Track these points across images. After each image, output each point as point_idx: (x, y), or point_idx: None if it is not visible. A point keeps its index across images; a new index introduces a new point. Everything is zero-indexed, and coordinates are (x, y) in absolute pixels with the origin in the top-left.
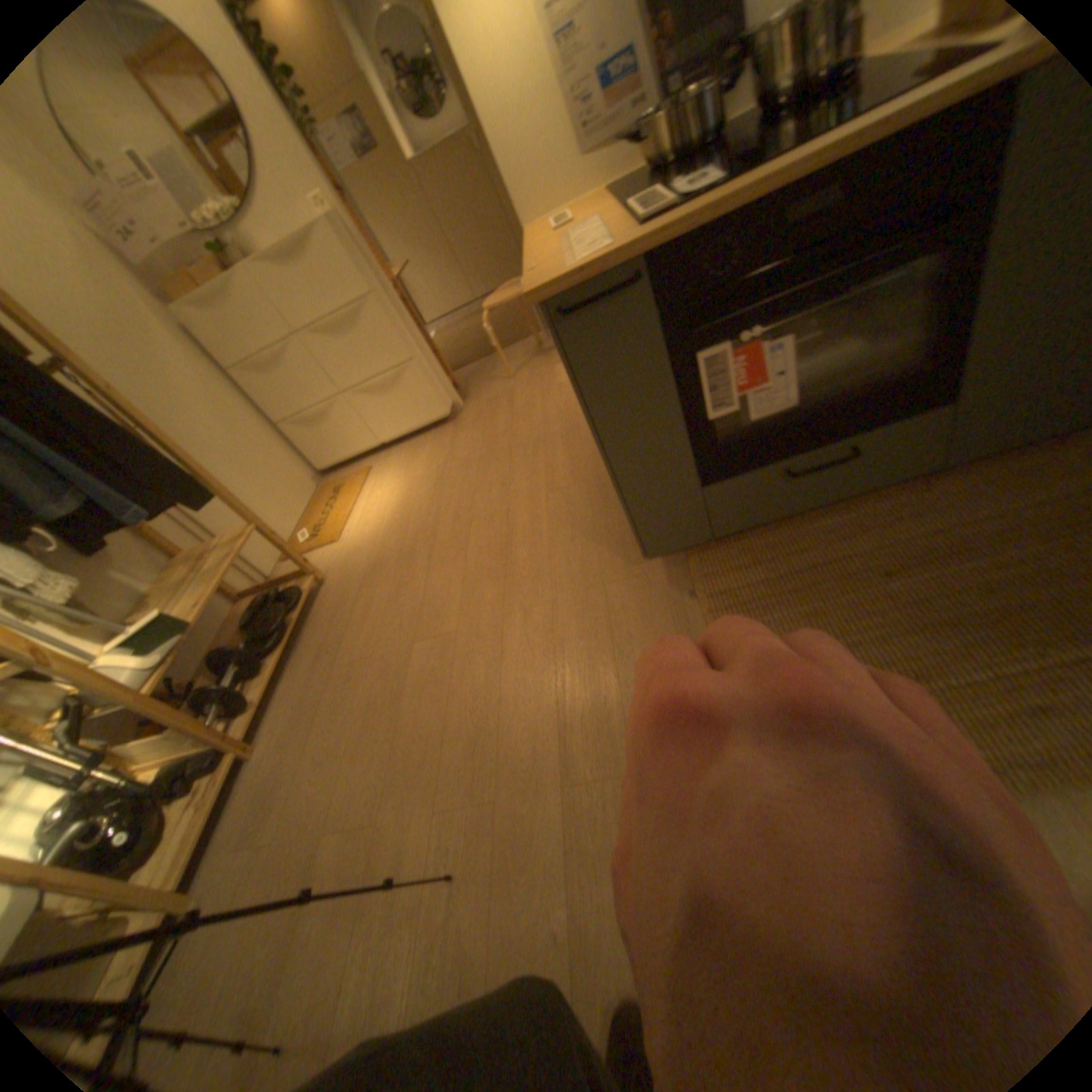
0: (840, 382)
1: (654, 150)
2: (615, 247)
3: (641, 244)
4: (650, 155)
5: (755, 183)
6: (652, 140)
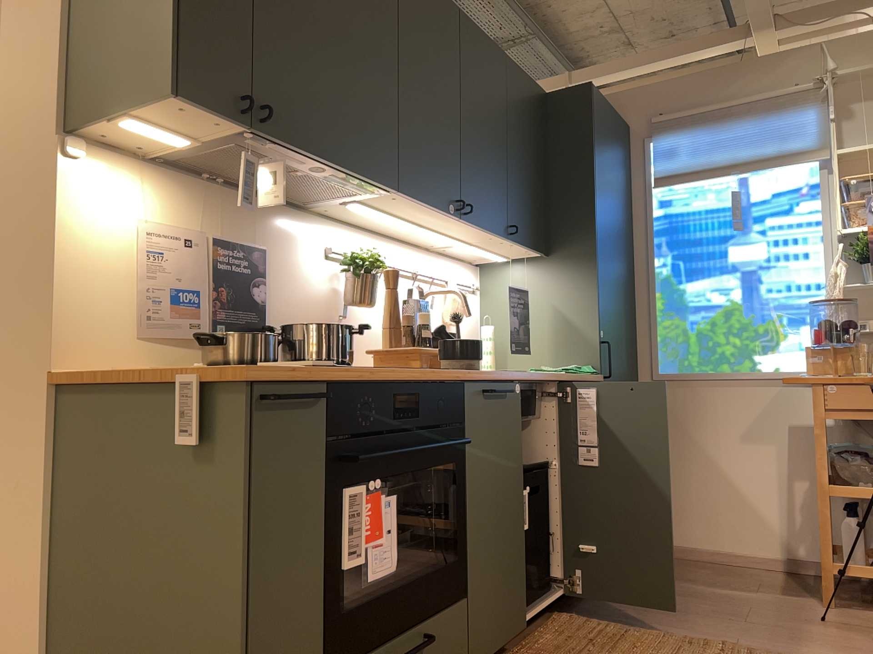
0: (400, 569)
1: (220, 358)
2: (302, 370)
3: (322, 376)
4: (215, 360)
5: (379, 374)
6: (221, 351)
